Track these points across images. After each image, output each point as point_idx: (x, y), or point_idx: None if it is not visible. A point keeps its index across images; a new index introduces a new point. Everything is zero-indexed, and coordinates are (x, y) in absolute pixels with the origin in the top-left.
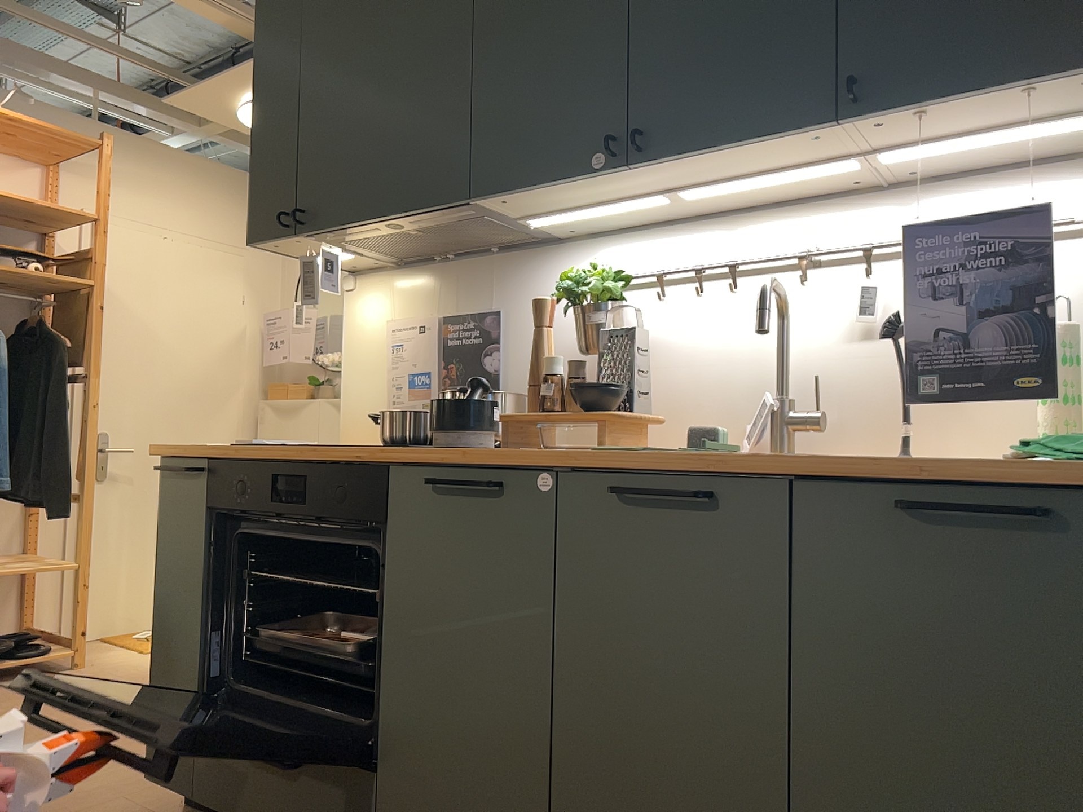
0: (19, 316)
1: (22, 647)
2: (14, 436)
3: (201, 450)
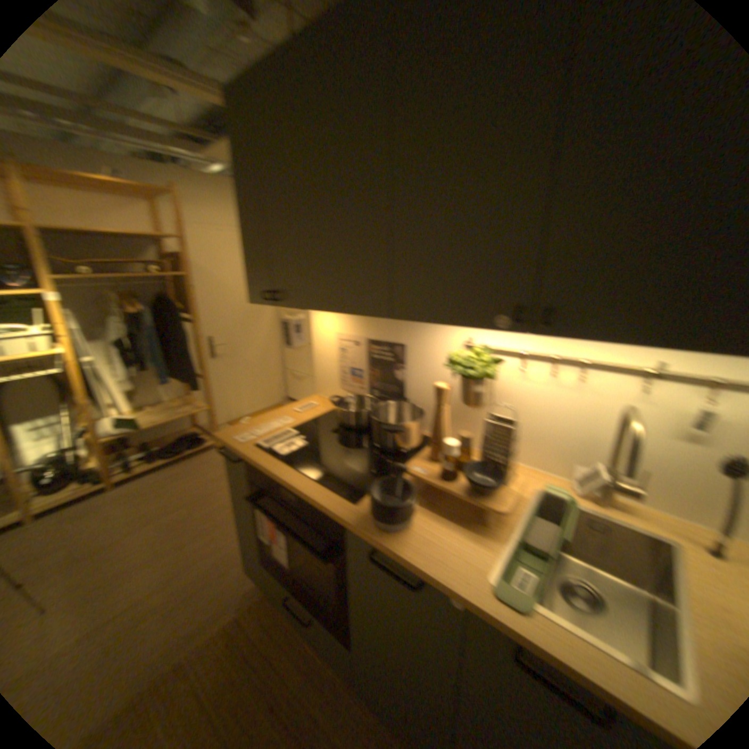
0: (150, 286)
1: (191, 443)
2: (164, 350)
3: (235, 454)
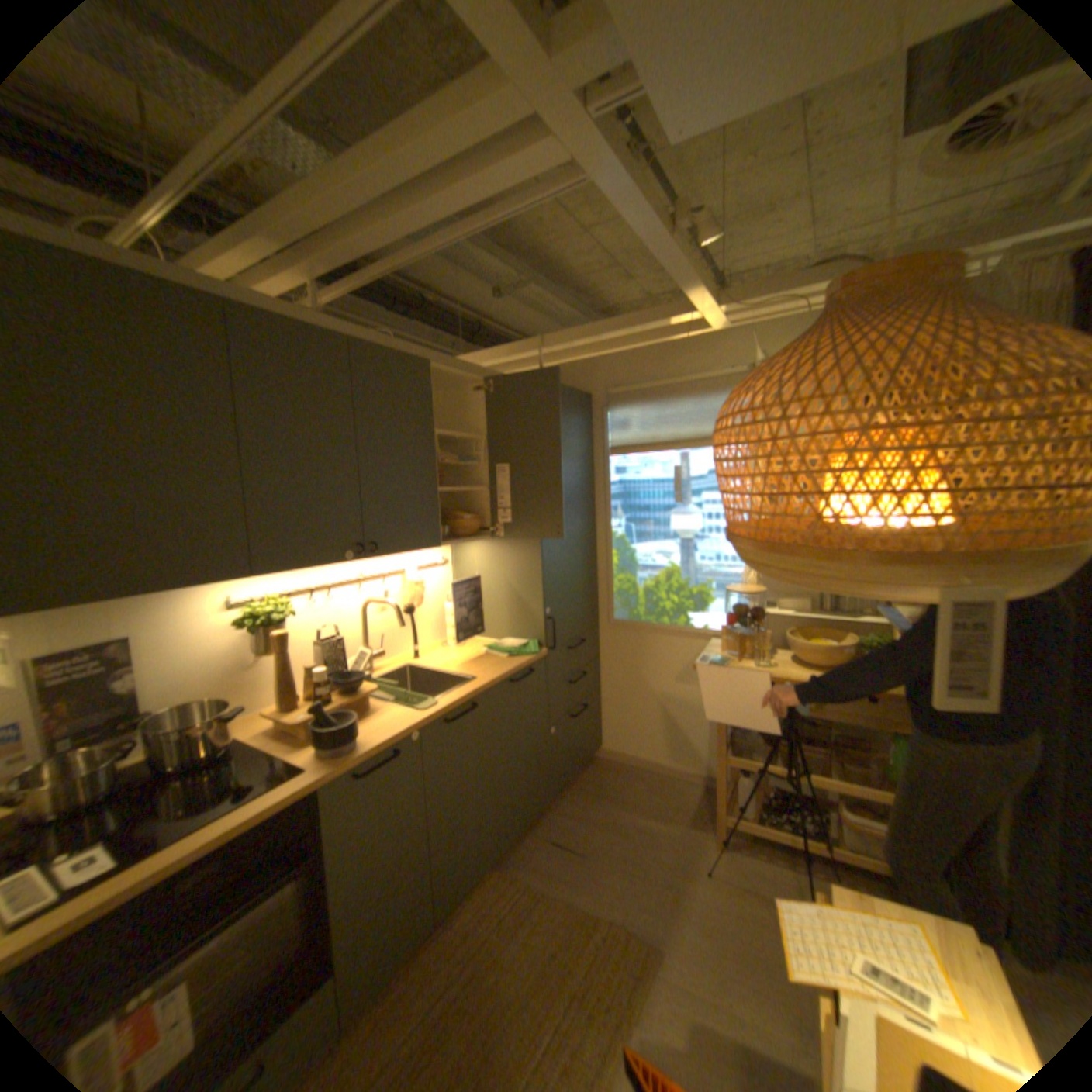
0: None
1: None
2: None
3: None
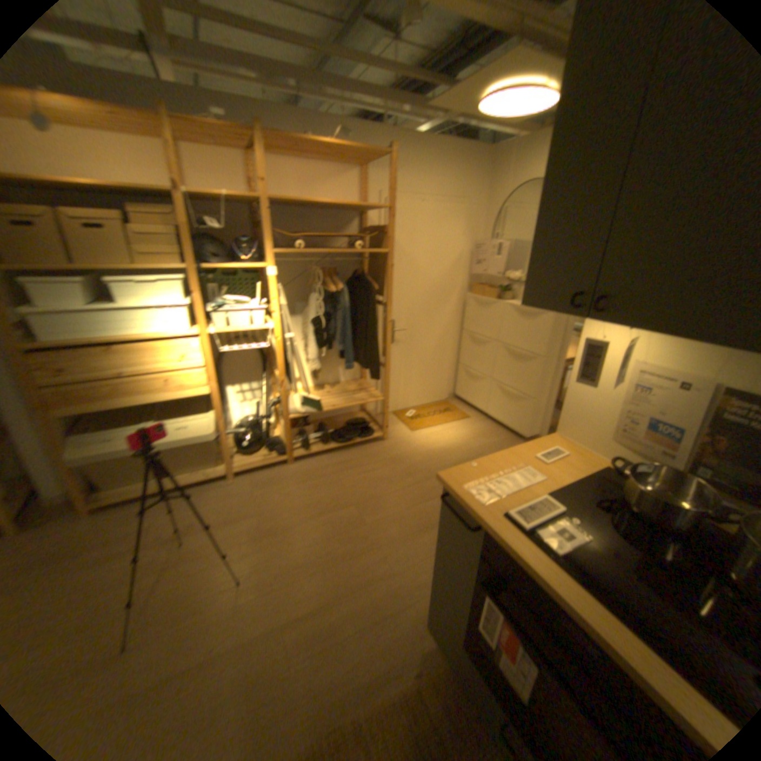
0: (352, 262)
1: (364, 429)
2: (354, 331)
3: (482, 522)
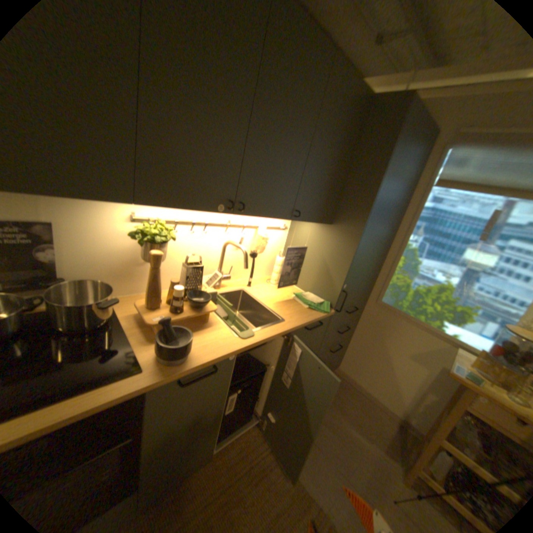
0: None
1: None
2: None
3: None
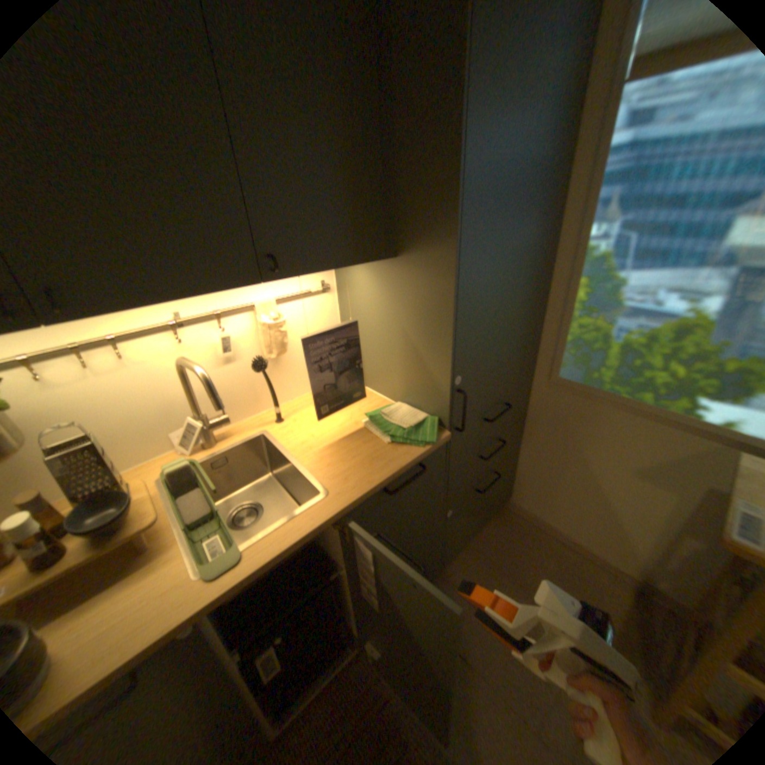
0: None
1: None
2: None
3: None
